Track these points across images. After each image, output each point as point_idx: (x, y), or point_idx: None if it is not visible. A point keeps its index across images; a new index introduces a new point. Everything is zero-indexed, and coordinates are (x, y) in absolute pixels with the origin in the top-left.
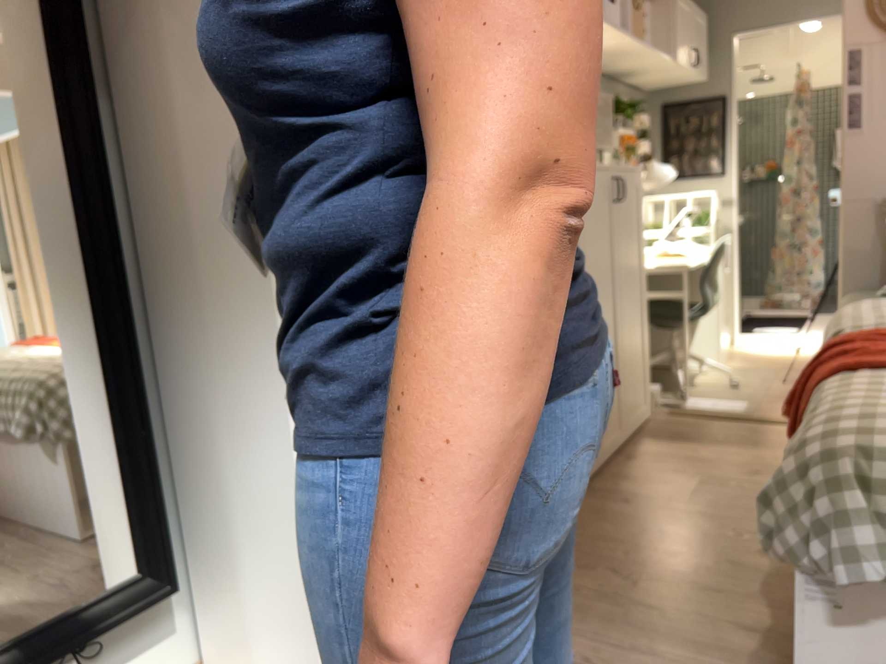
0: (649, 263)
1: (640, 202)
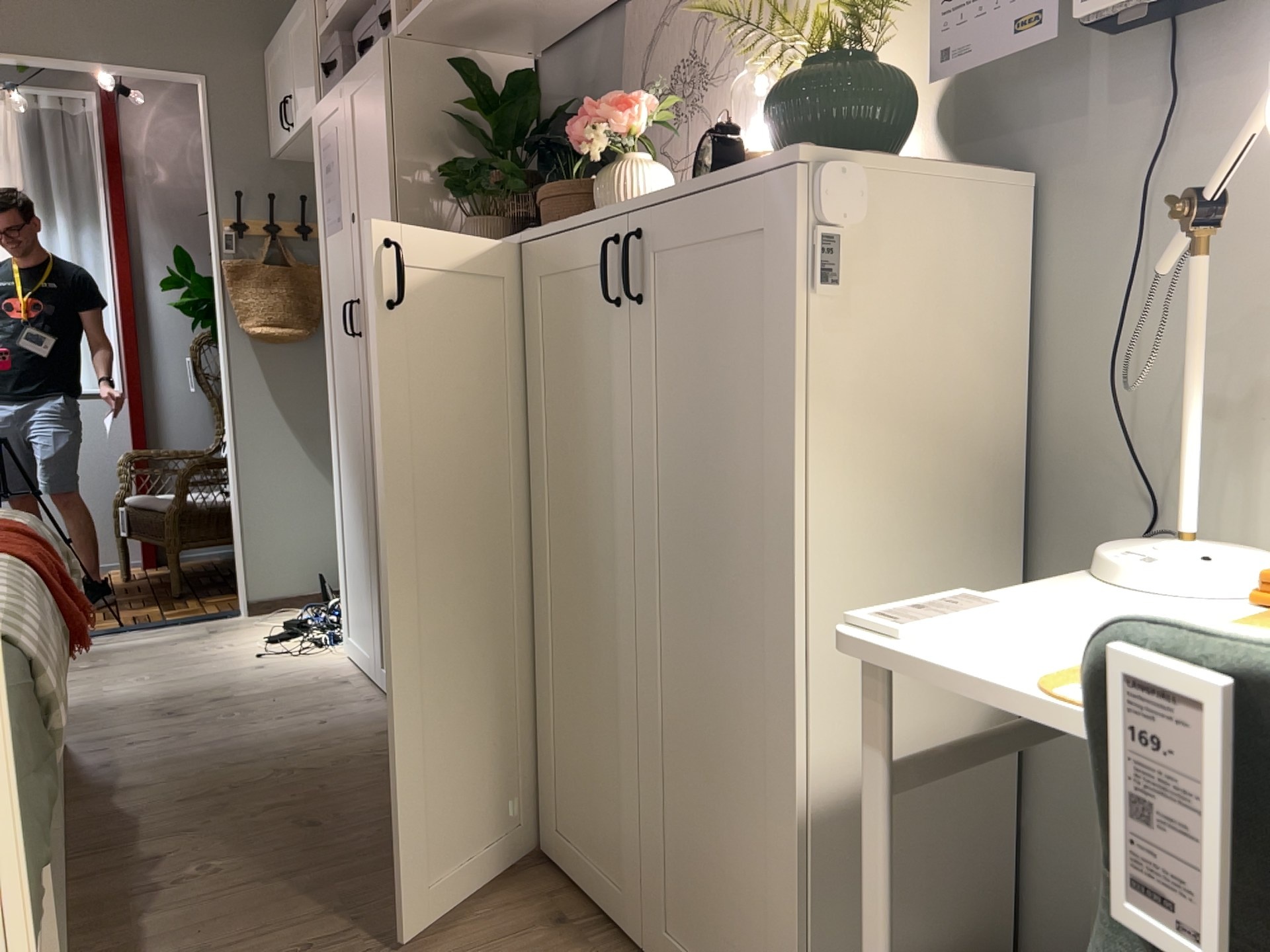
0: (1034, 619)
1: (795, 302)
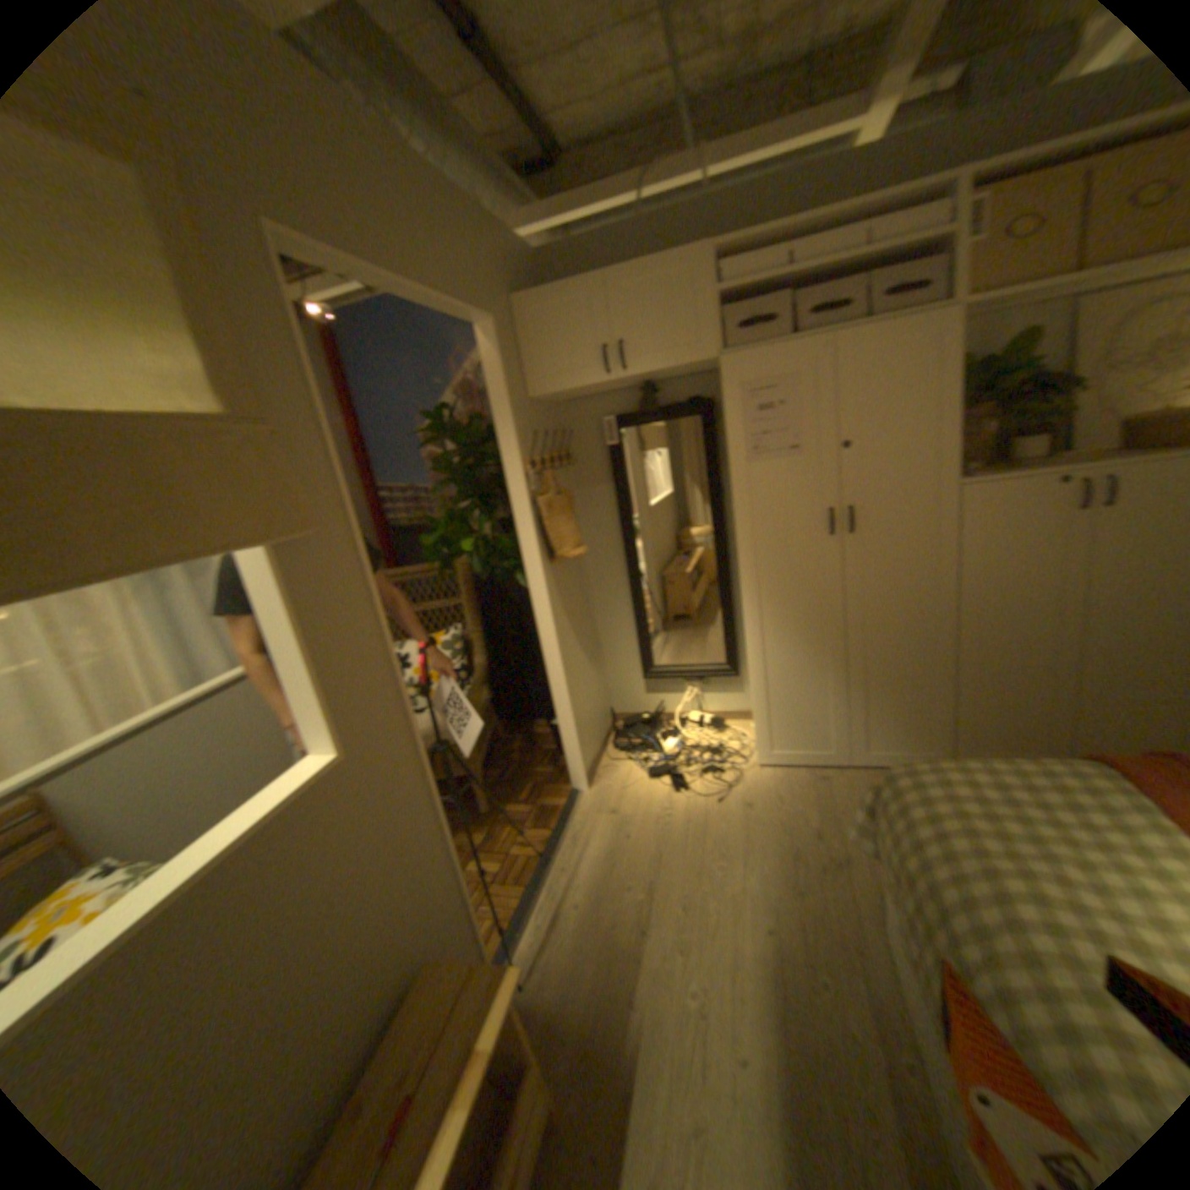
0: None
1: None
